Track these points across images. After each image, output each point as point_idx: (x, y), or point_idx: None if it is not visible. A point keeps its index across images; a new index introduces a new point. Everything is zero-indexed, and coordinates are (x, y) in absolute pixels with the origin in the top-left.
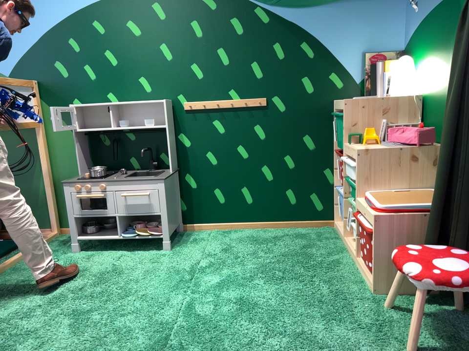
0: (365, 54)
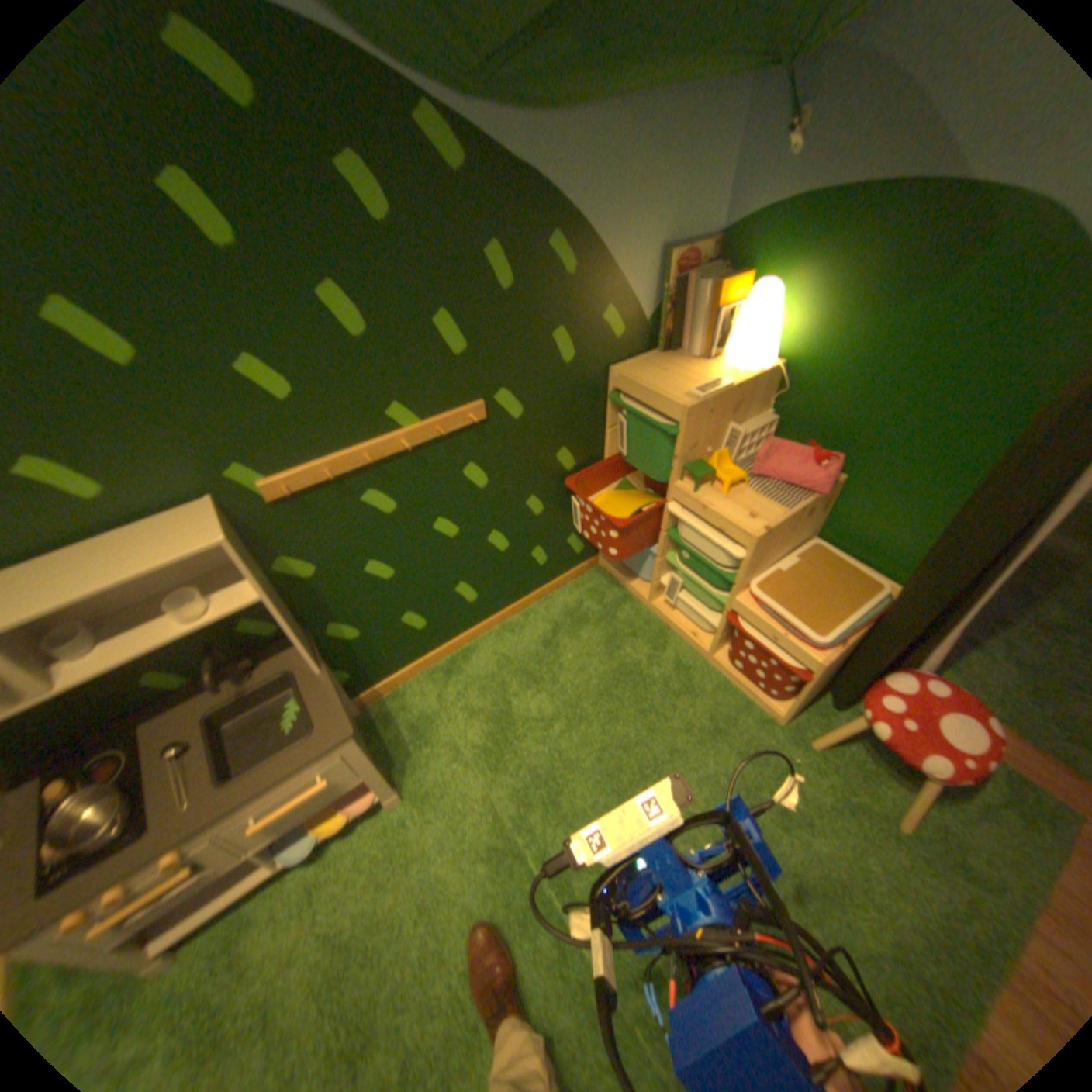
0: (674, 254)
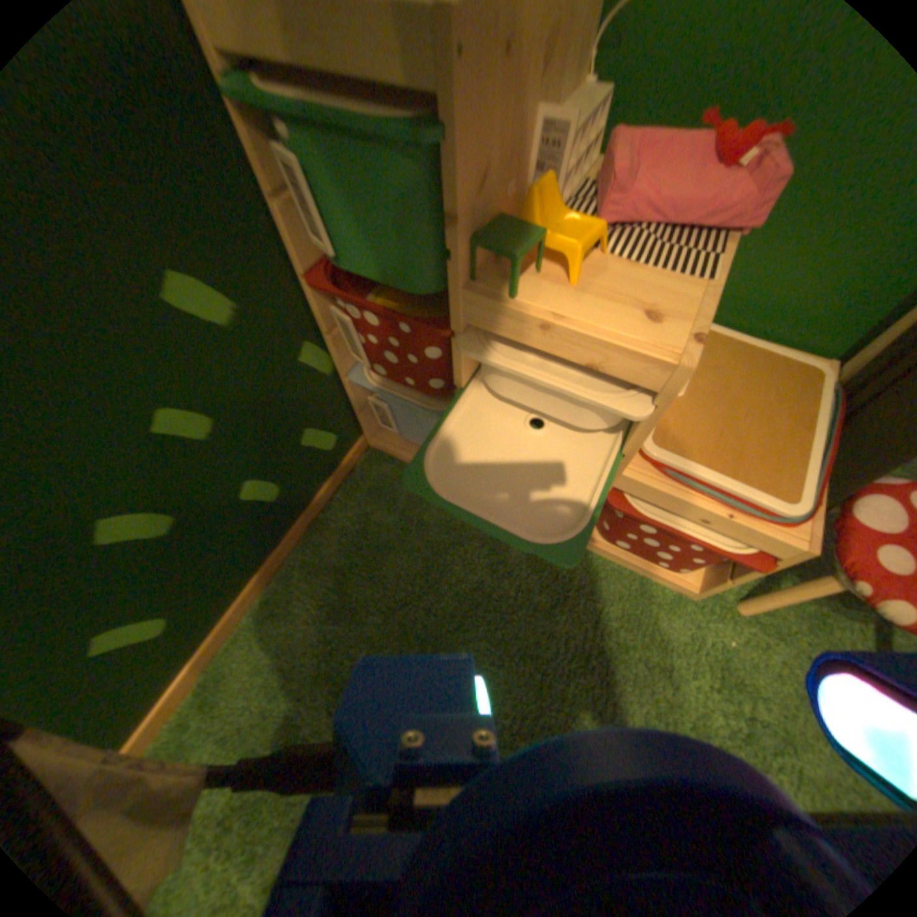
0: None
